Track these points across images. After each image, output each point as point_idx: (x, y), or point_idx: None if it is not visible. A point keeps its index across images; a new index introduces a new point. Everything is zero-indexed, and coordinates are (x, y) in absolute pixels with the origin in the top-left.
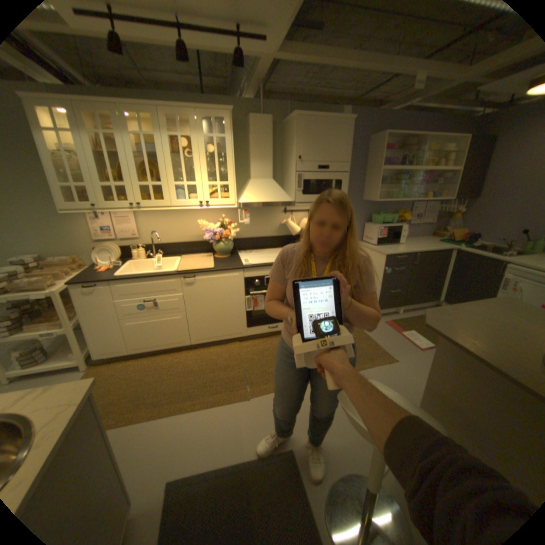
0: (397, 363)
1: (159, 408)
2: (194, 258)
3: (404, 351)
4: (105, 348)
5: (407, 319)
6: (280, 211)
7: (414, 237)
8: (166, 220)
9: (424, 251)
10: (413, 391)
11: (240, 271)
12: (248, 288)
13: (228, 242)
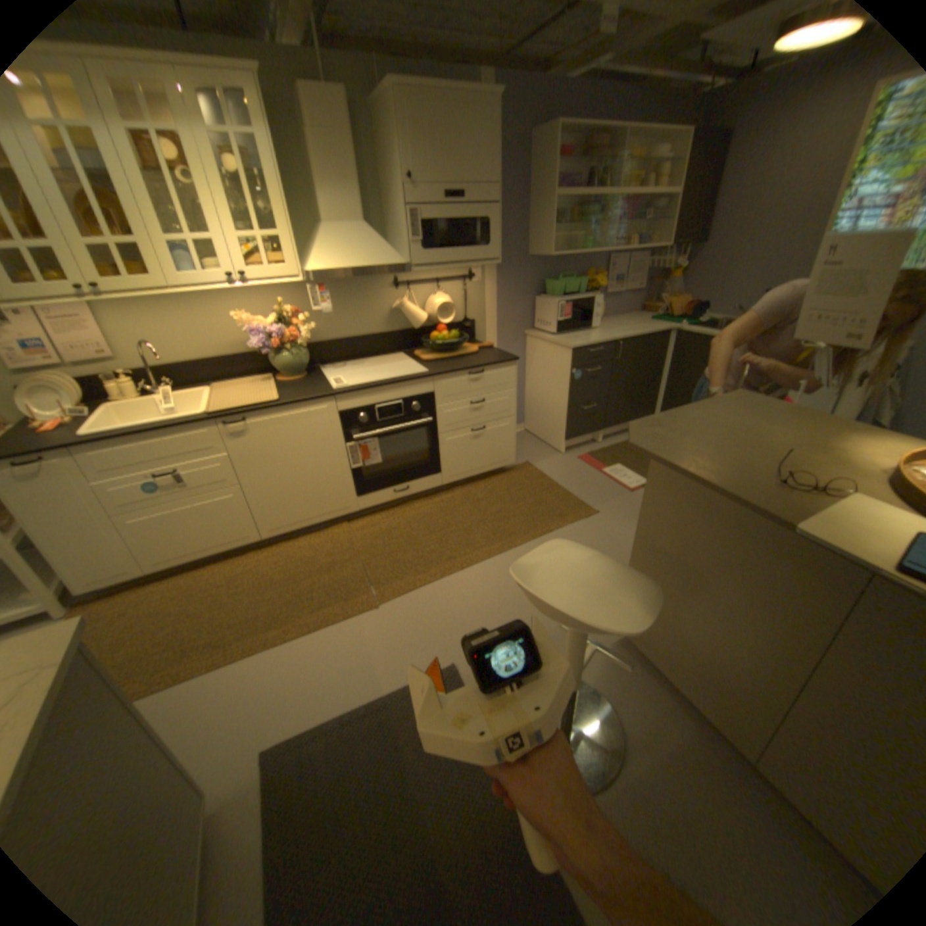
0: (597, 515)
1: (225, 649)
2: (237, 386)
3: (606, 496)
4: (94, 571)
5: (609, 449)
6: (387, 285)
7: (613, 315)
8: (166, 318)
9: (629, 338)
10: (621, 550)
11: (329, 401)
12: (348, 430)
13: (299, 351)
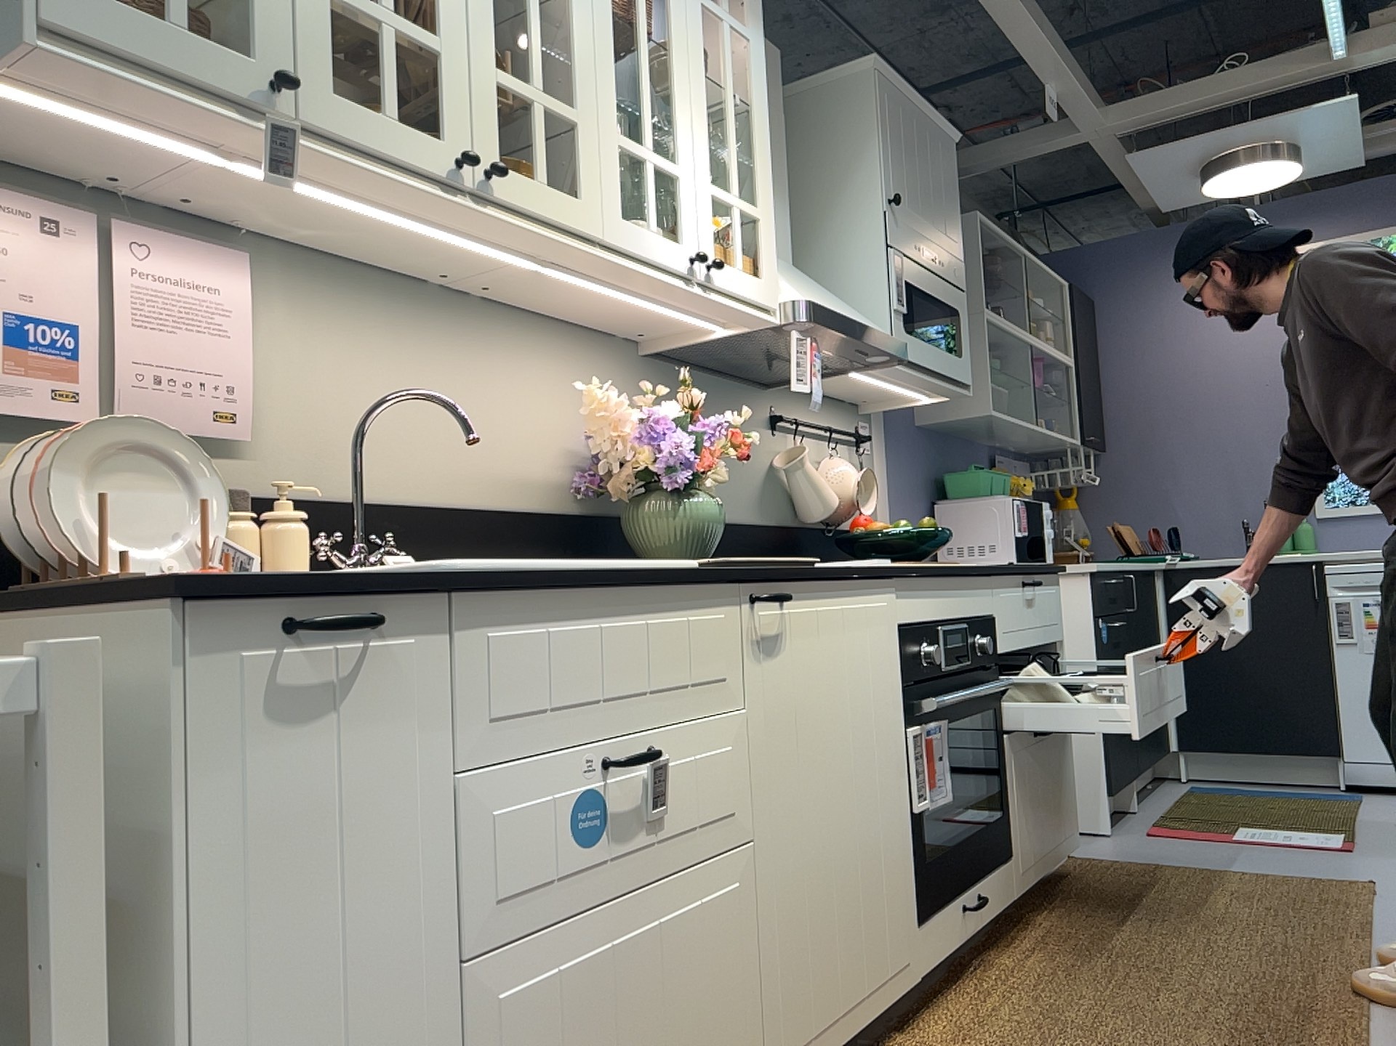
0: (1378, 885)
1: None
2: None
3: (1323, 862)
4: None
5: (1174, 813)
6: (766, 420)
7: None
8: (398, 367)
9: (1133, 569)
10: None
11: (891, 589)
12: (909, 685)
13: (714, 498)
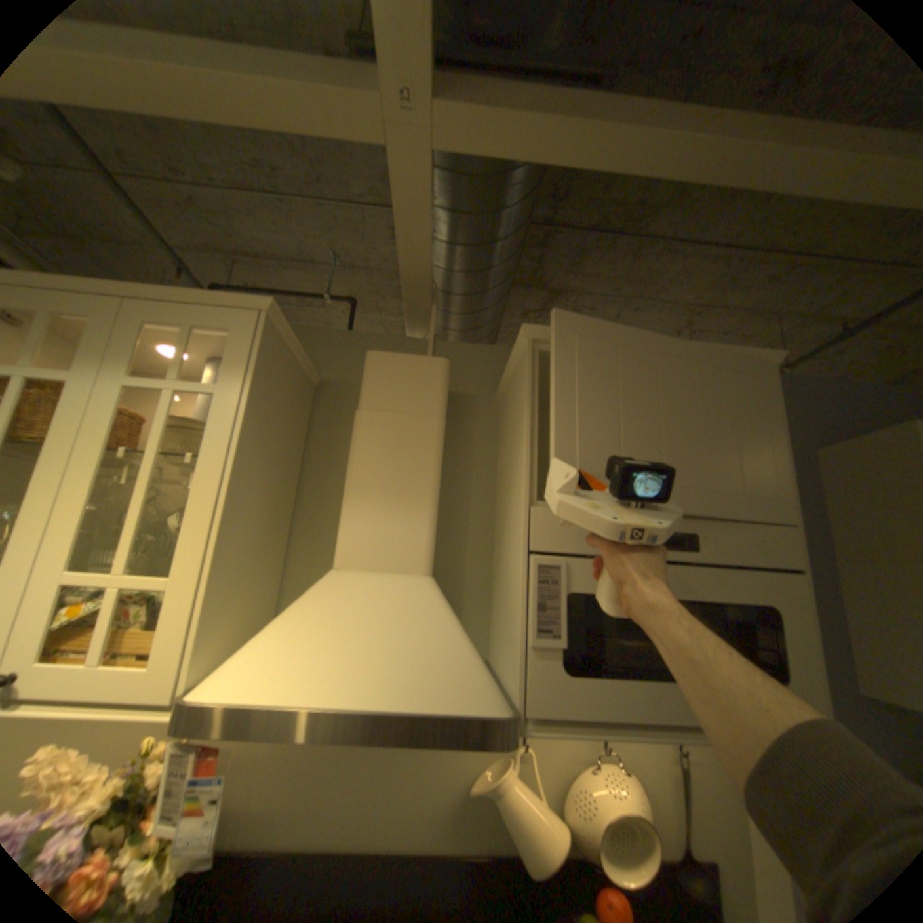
0: None
1: None
2: None
3: None
4: None
5: None
6: None
7: None
8: None
9: None
10: None
11: None
12: None
13: None
